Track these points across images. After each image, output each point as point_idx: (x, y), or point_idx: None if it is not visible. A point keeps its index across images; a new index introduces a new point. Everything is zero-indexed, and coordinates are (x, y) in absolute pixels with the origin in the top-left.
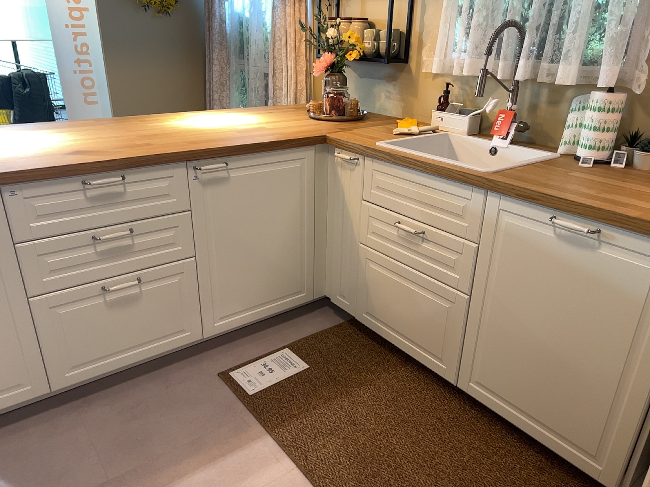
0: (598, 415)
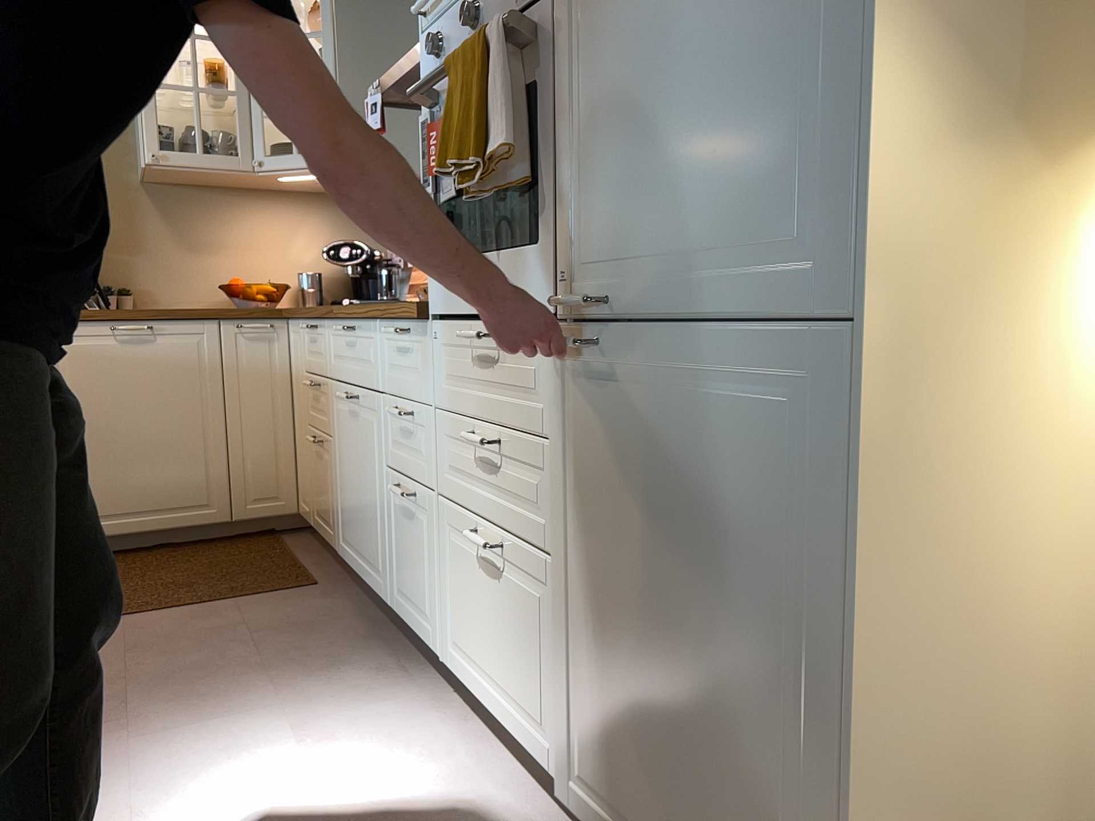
0: (198, 467)
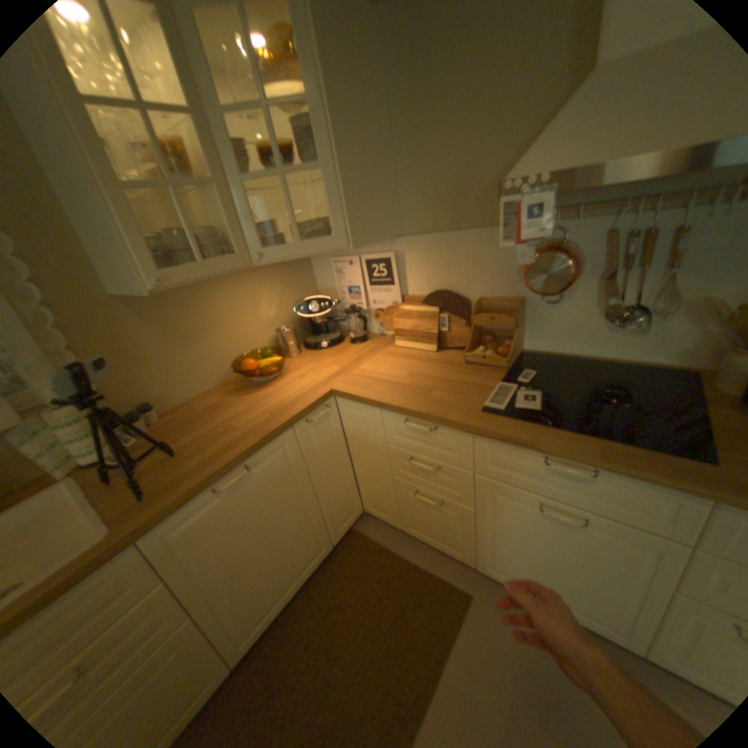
0: (308, 536)
